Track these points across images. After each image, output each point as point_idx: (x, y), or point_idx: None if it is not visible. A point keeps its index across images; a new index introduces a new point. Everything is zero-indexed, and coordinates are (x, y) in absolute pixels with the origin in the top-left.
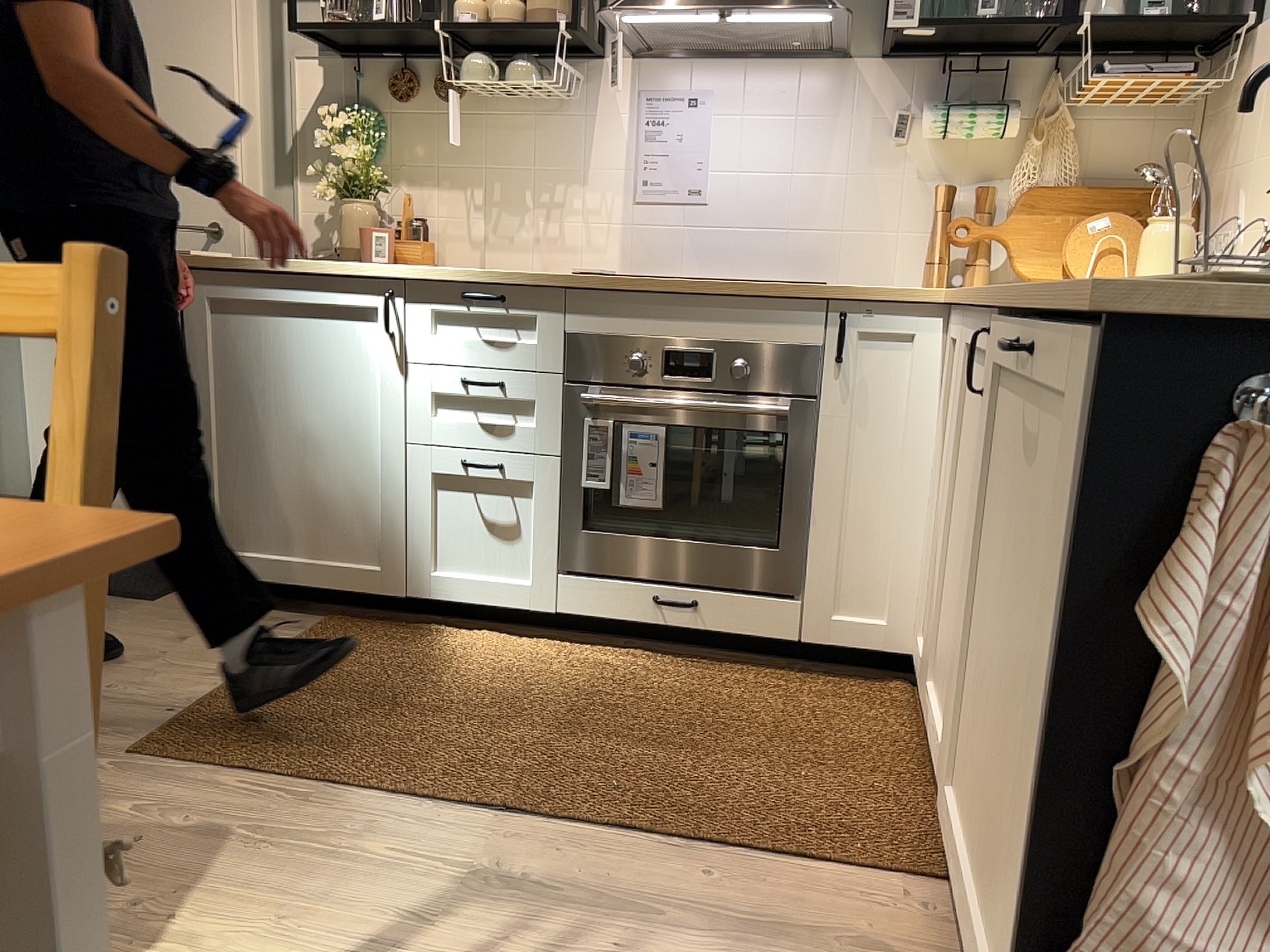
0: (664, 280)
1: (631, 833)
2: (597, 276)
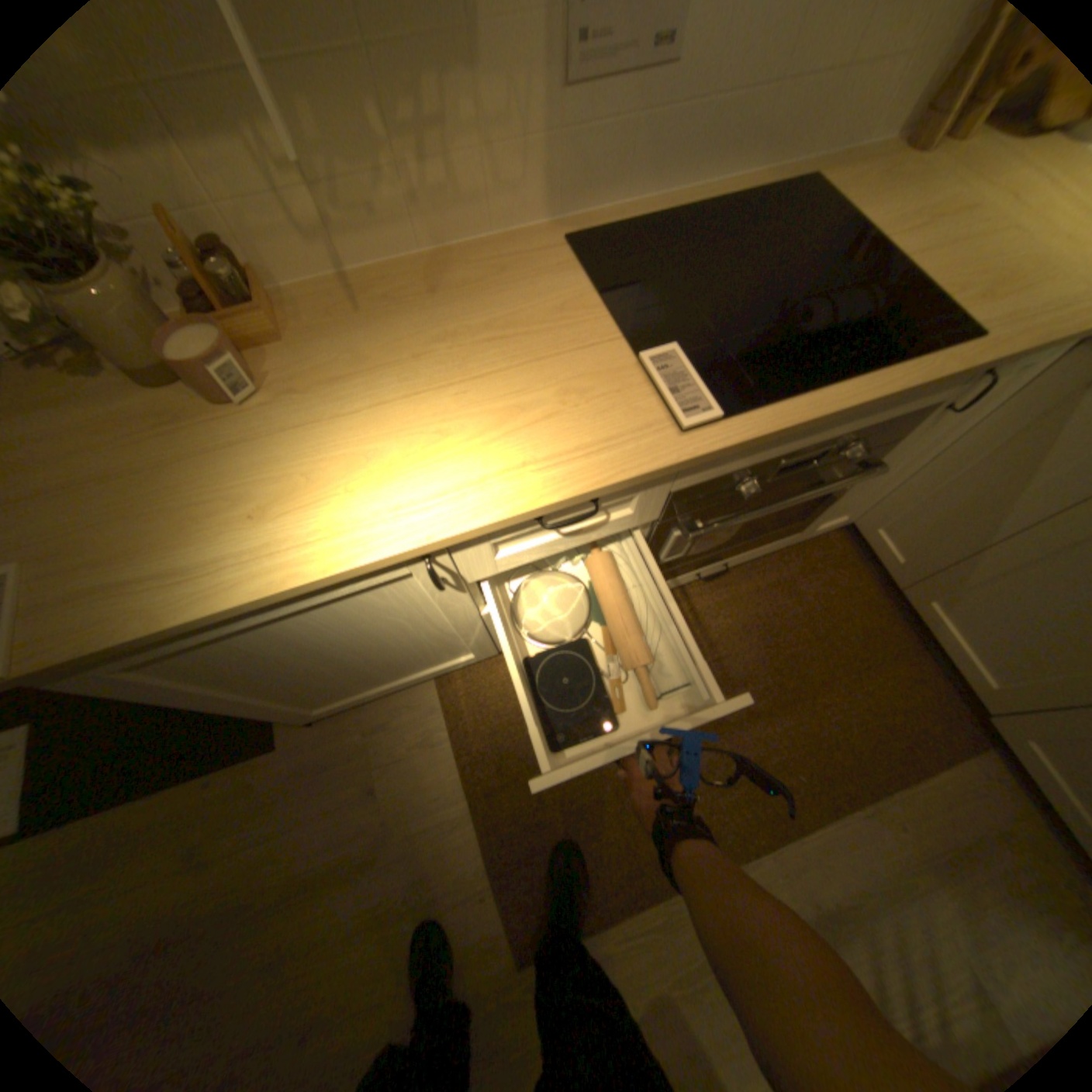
0: (822, 410)
1: (844, 820)
2: (732, 434)
